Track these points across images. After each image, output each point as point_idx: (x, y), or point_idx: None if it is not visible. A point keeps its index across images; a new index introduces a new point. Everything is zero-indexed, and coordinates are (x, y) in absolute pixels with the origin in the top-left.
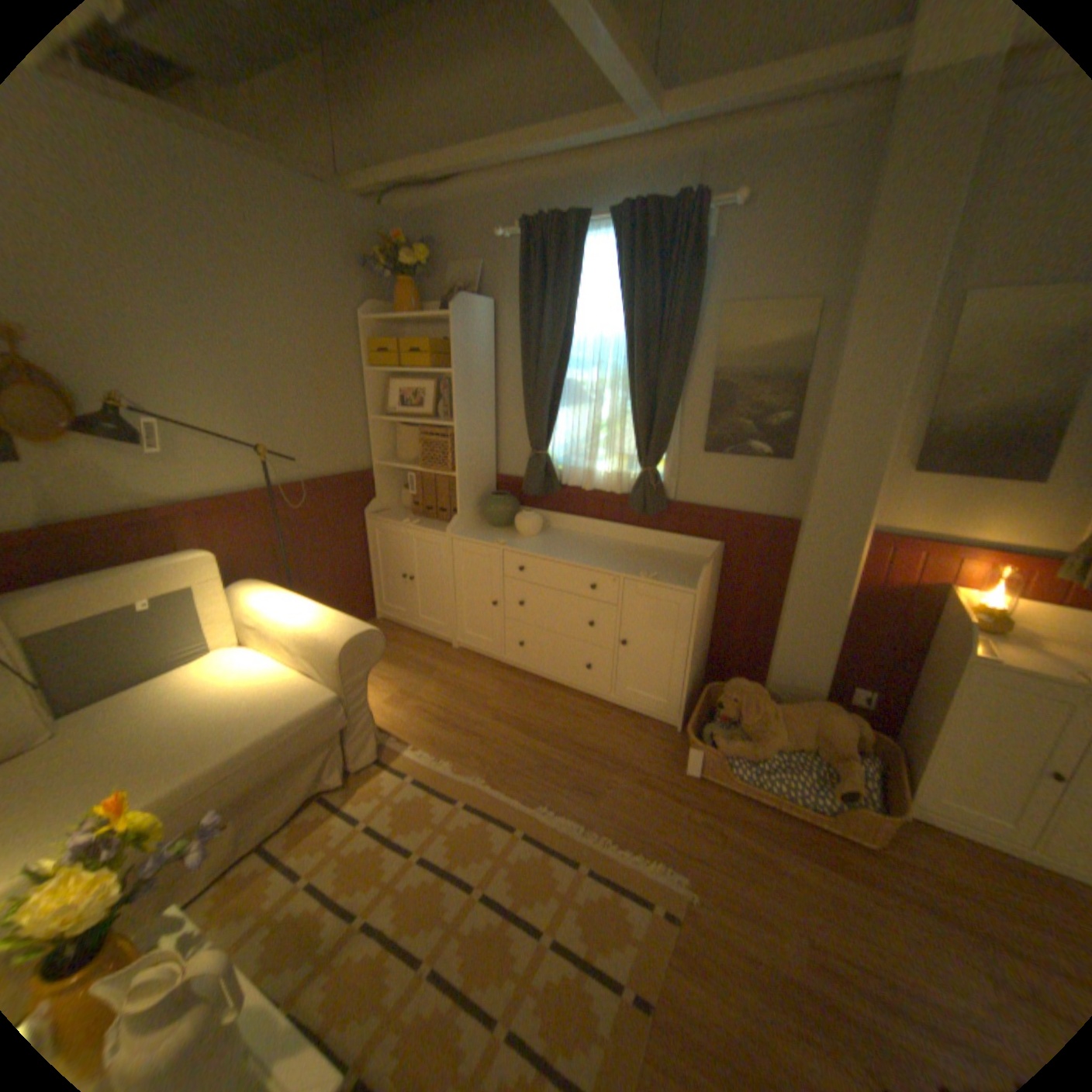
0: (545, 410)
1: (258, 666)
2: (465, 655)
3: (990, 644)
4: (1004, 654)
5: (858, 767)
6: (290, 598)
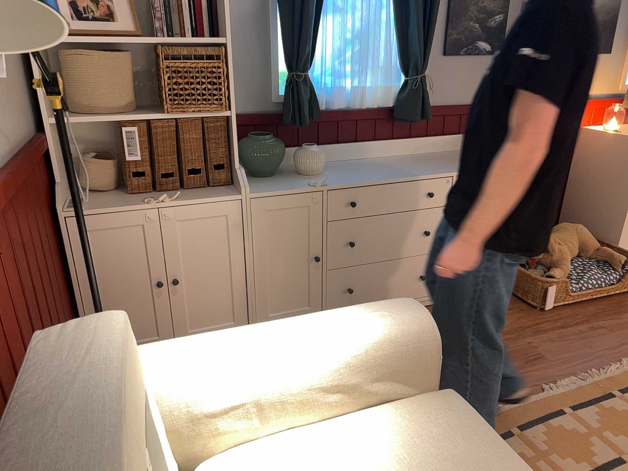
0: (314, 18)
1: (305, 445)
2: None
3: None
4: None
5: (605, 247)
6: (233, 333)
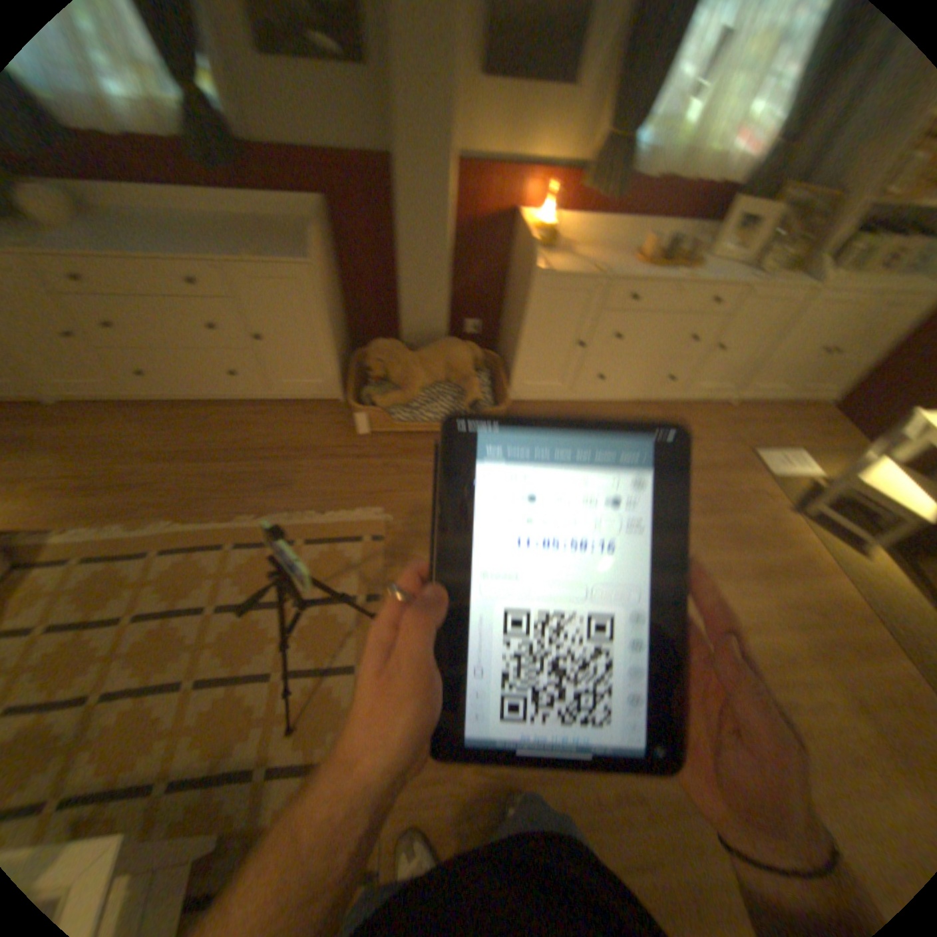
0: None
1: None
2: (75, 408)
3: (546, 257)
4: (554, 263)
5: (476, 381)
6: None
